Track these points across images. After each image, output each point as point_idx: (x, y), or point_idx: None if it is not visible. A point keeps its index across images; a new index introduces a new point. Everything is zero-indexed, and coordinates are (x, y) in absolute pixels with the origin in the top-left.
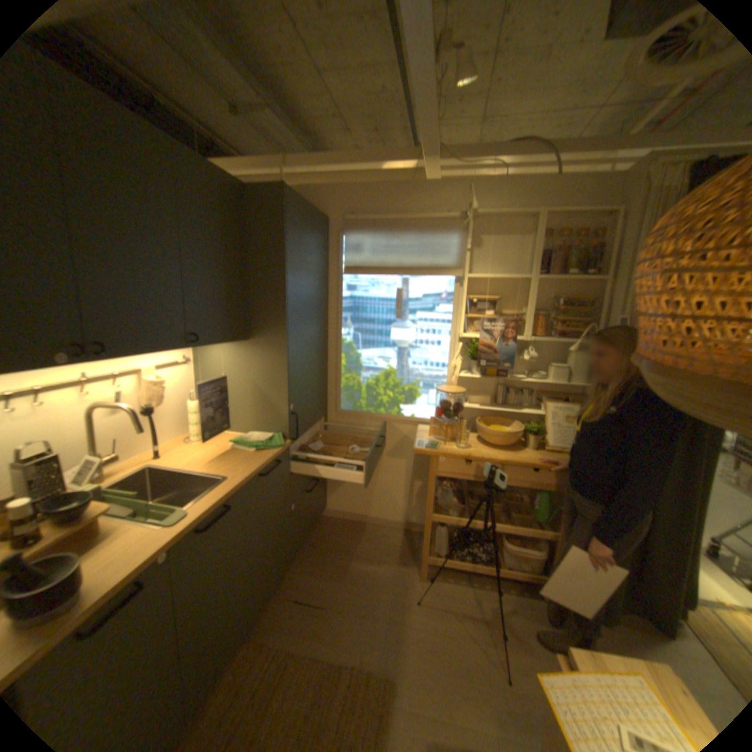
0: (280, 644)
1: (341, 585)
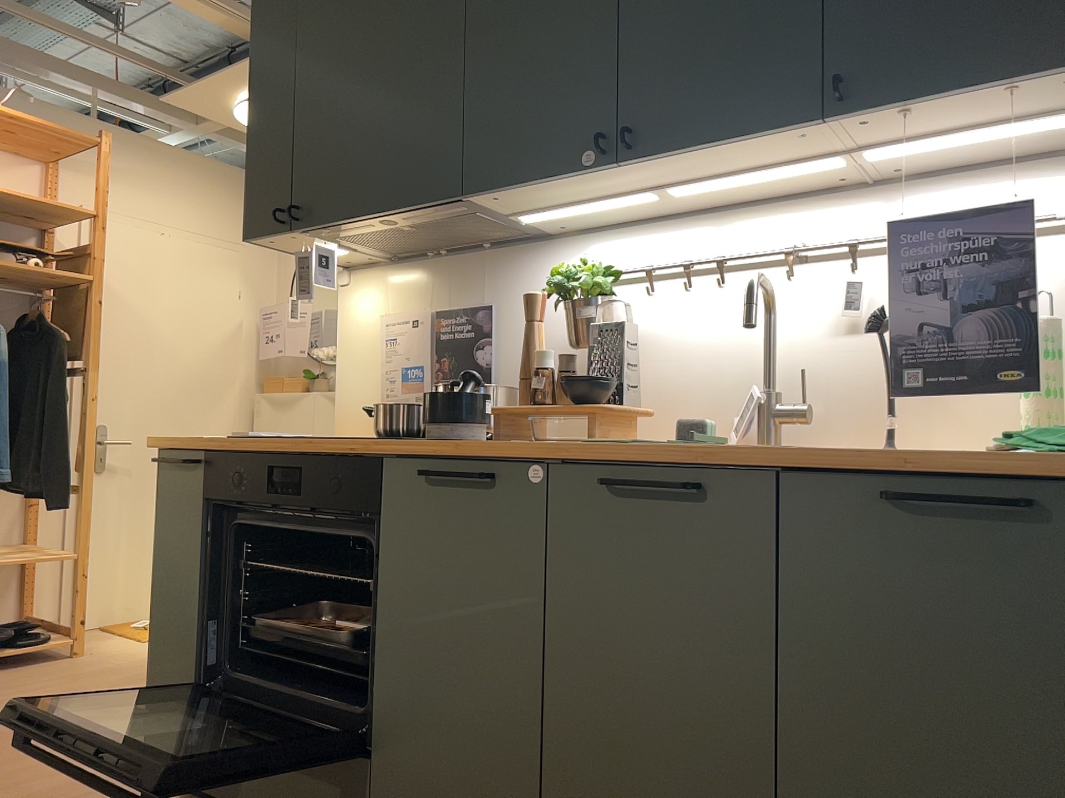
0: None
1: None
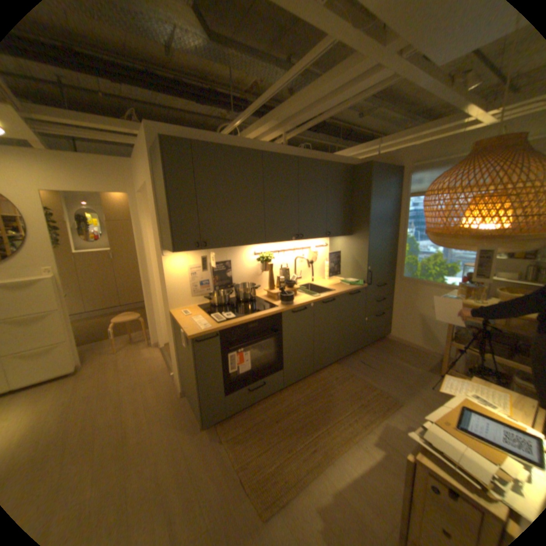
0: (351, 371)
1: (388, 366)
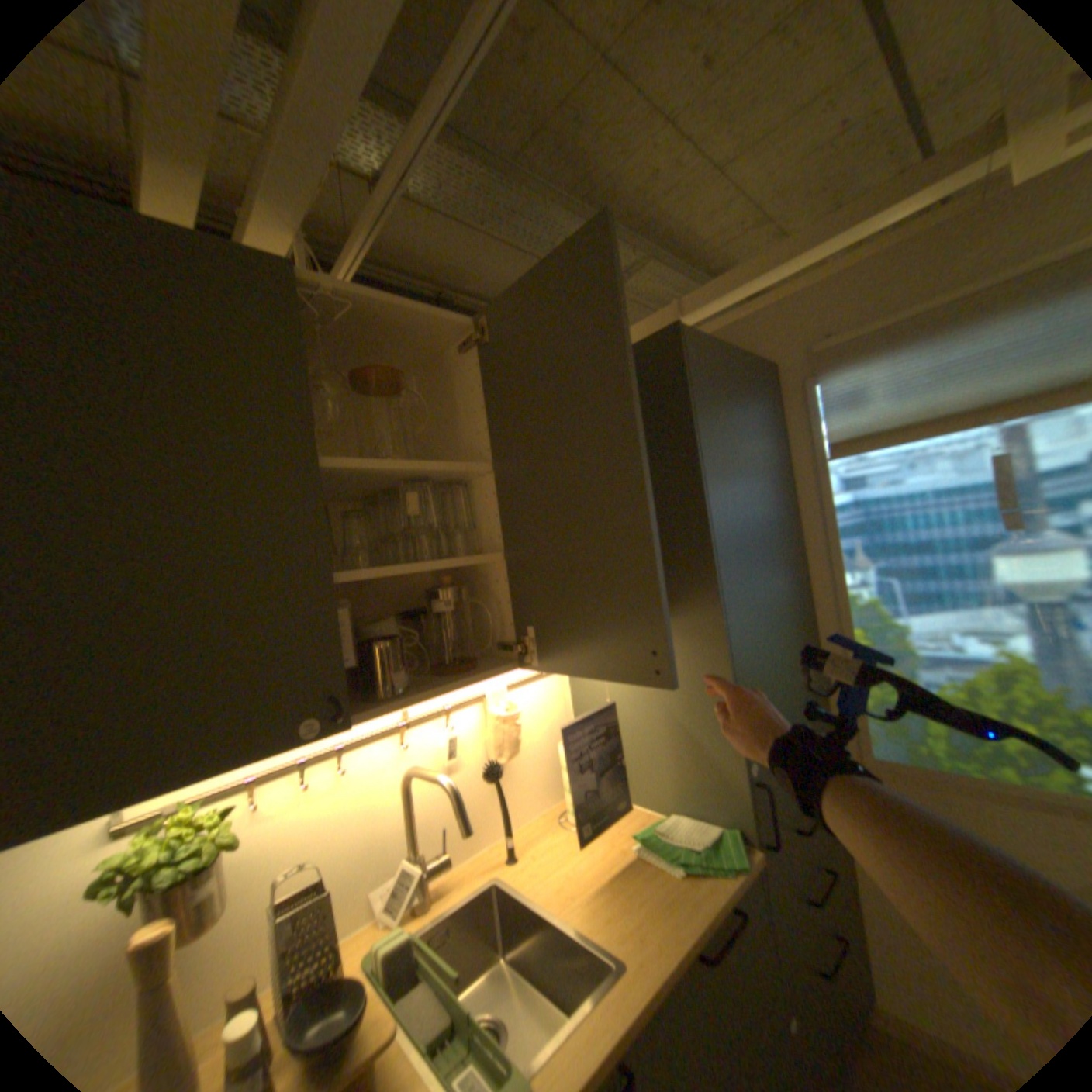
0: None
1: None
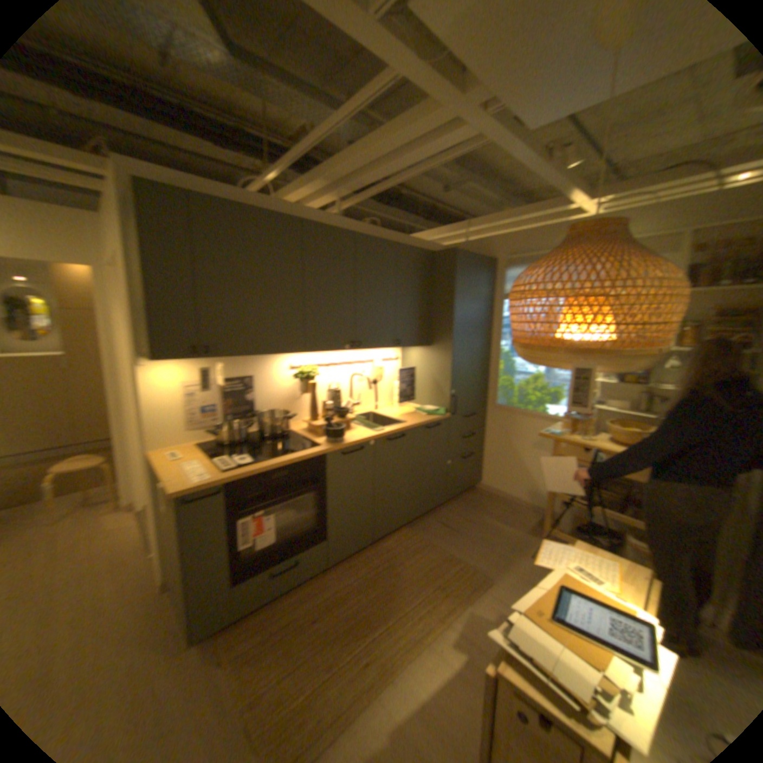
0: (426, 538)
1: (476, 528)
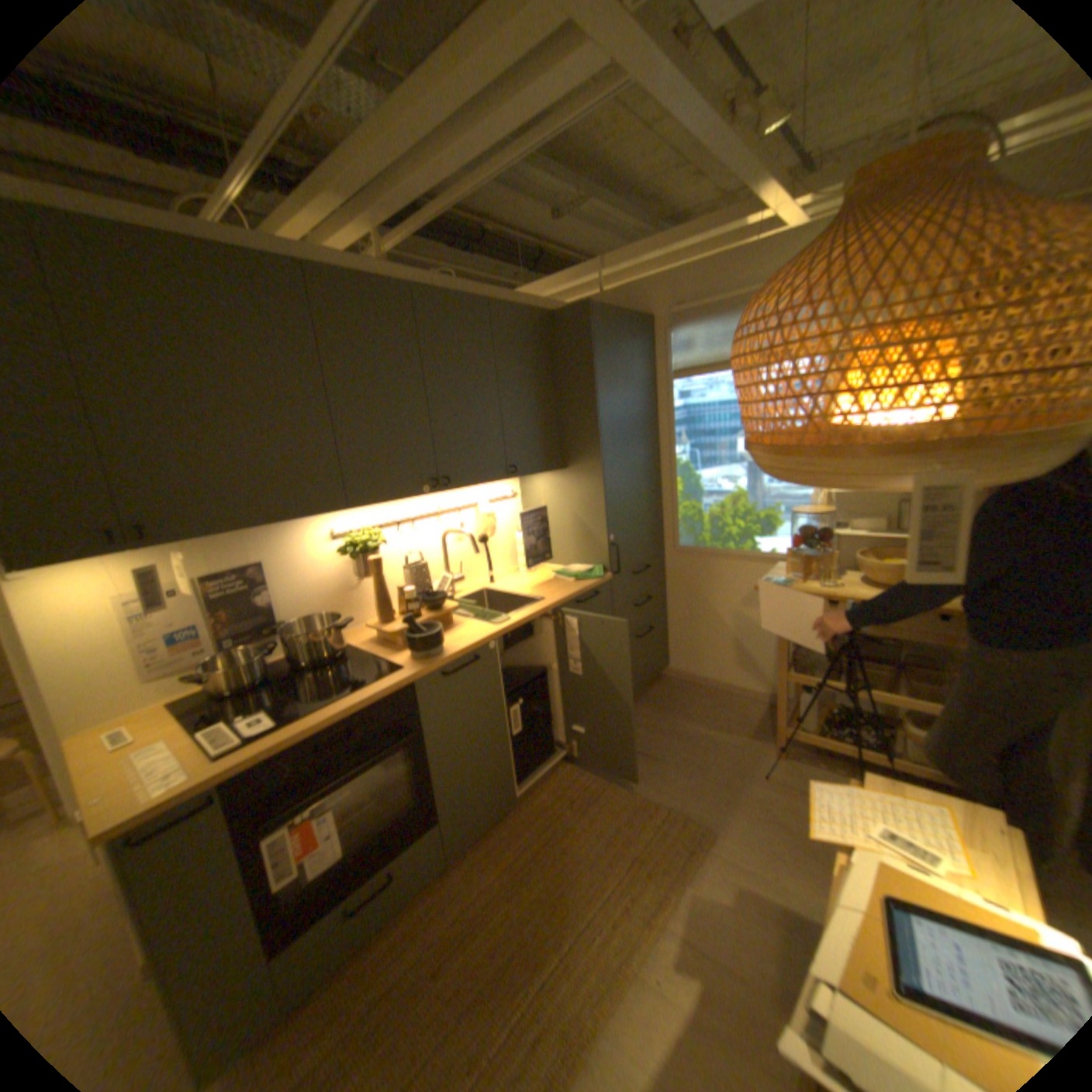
0: (602, 774)
1: (674, 742)
